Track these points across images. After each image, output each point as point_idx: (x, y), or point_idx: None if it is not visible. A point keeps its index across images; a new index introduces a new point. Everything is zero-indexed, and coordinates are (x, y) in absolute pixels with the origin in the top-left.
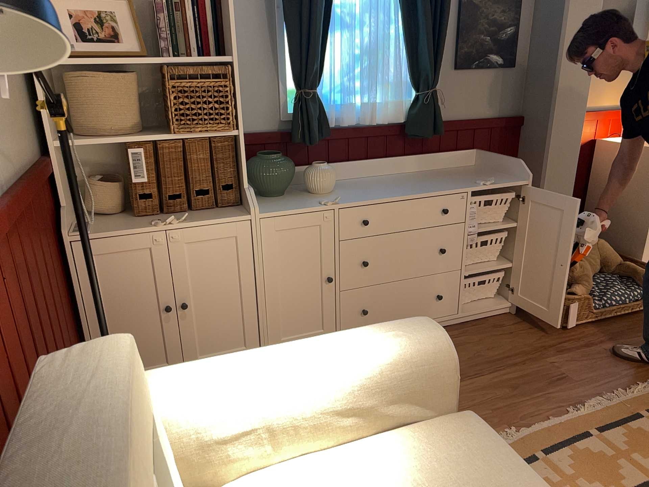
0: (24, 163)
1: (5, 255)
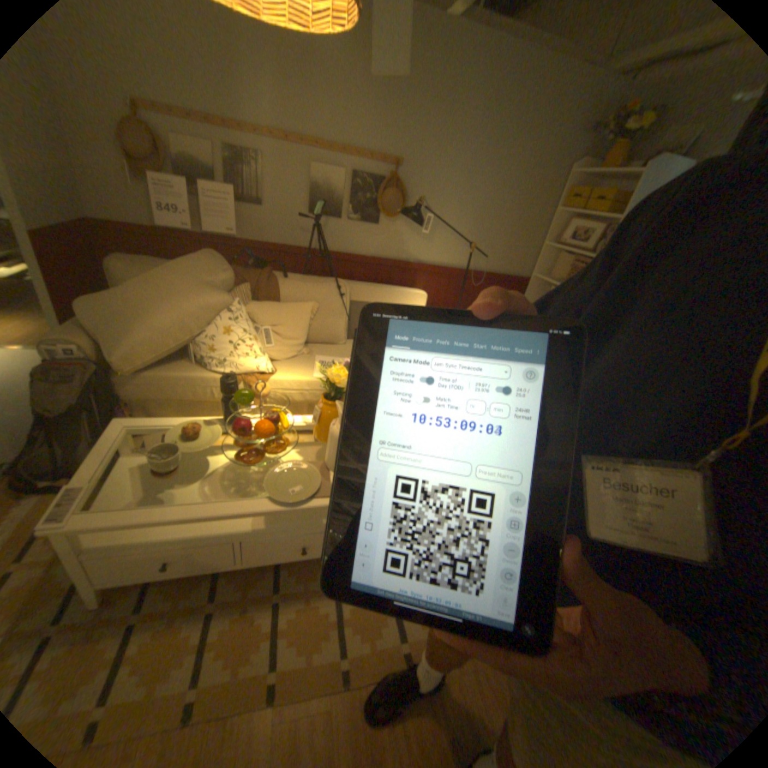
0: (507, 272)
1: (459, 283)
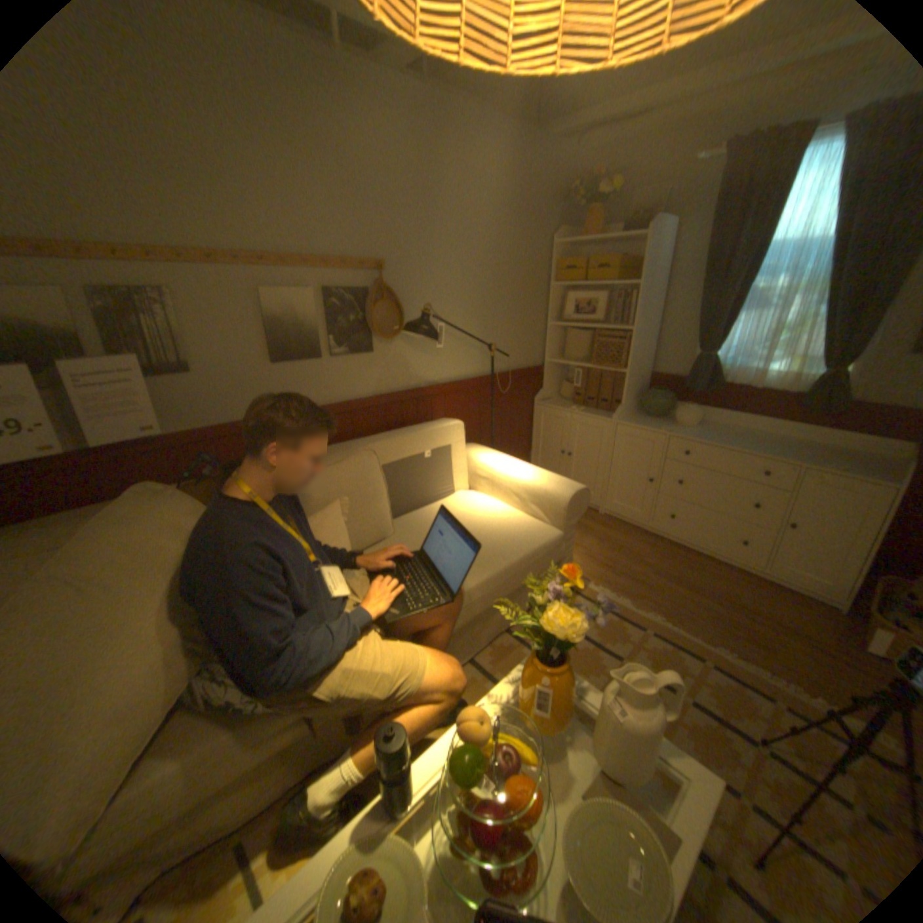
0: (521, 366)
1: (479, 395)
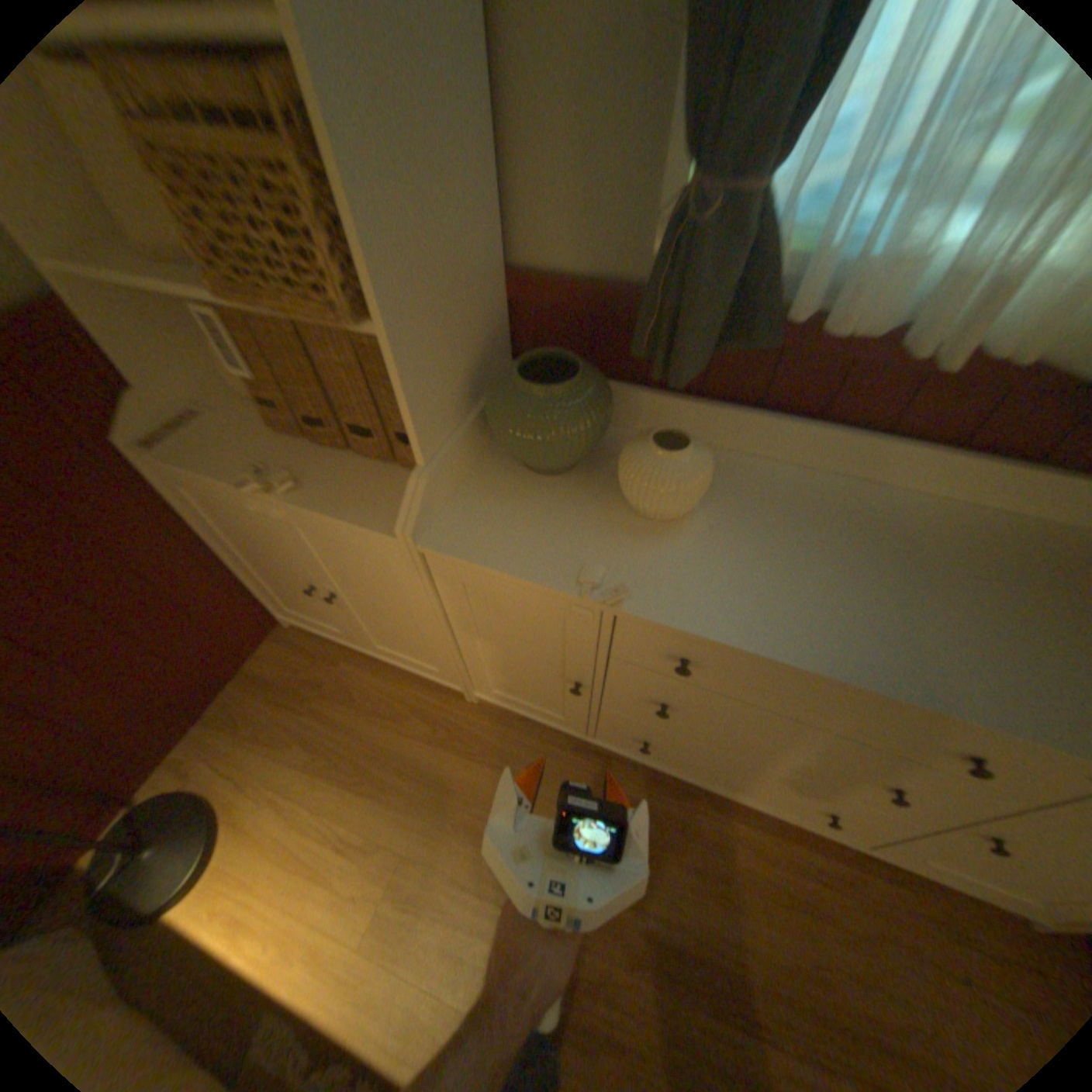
0: None
1: None
